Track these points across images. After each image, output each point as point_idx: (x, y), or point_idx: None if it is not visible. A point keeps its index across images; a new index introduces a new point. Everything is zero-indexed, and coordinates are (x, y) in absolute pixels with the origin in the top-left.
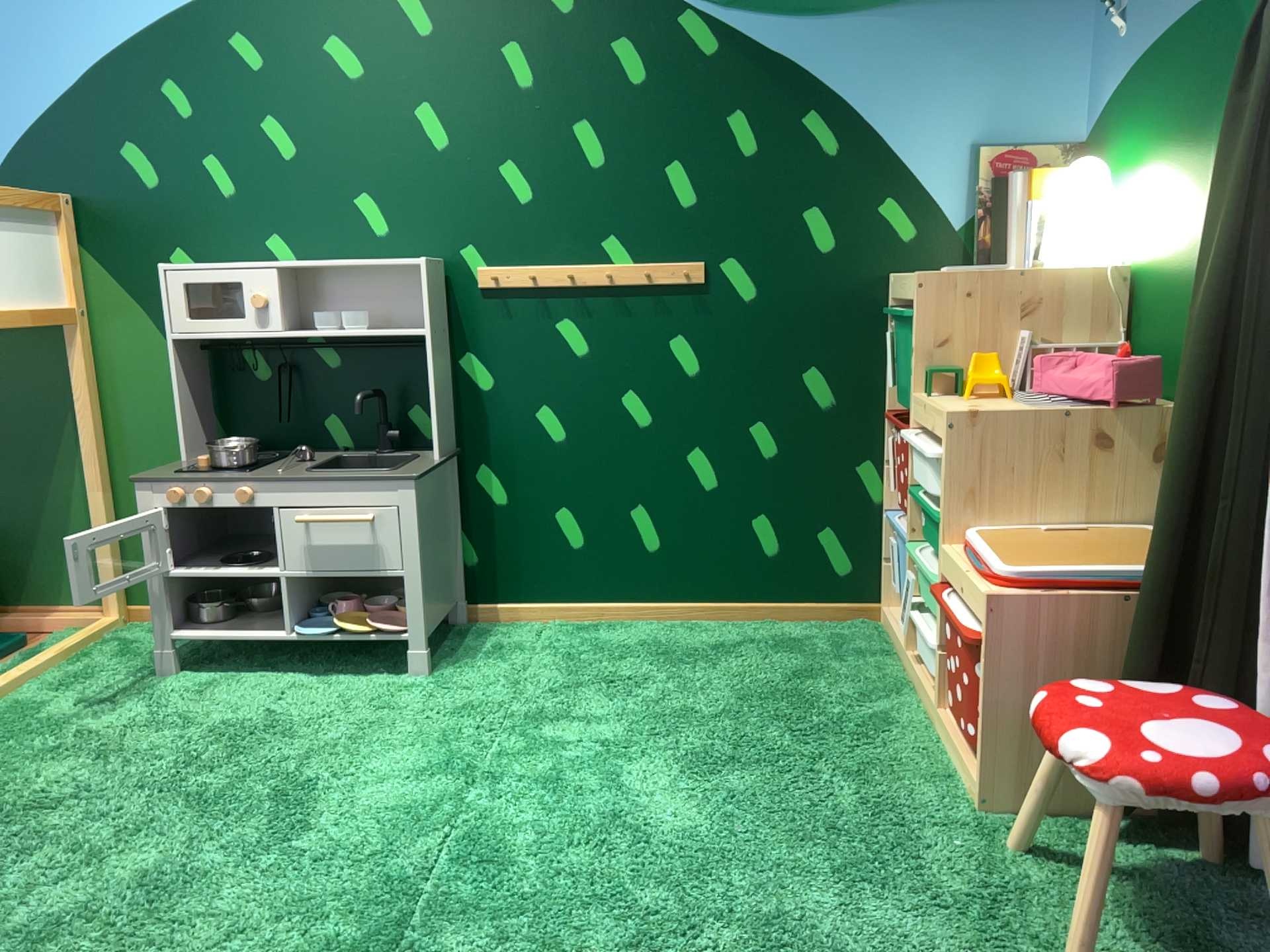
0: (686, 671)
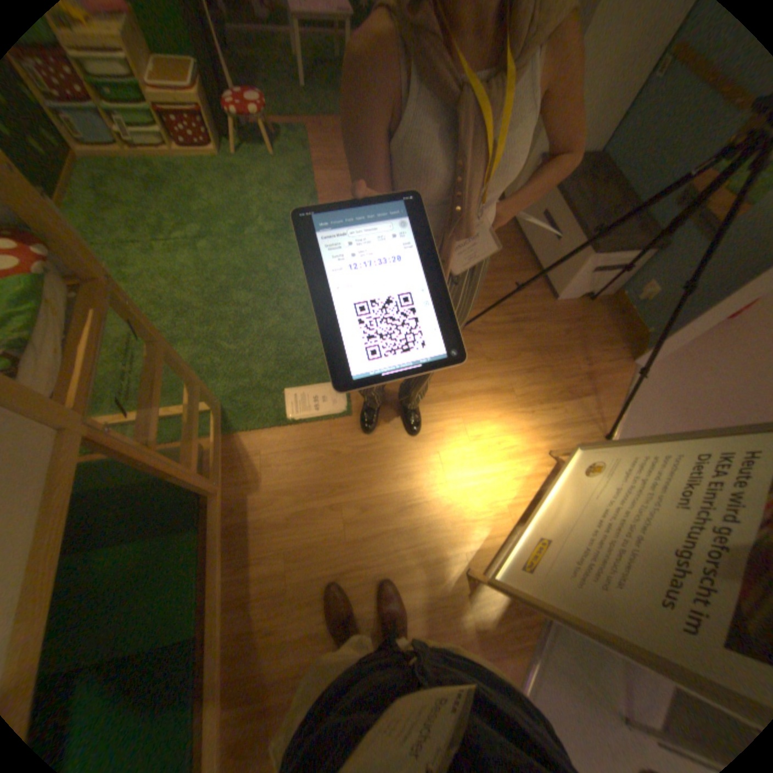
0: (116, 204)
